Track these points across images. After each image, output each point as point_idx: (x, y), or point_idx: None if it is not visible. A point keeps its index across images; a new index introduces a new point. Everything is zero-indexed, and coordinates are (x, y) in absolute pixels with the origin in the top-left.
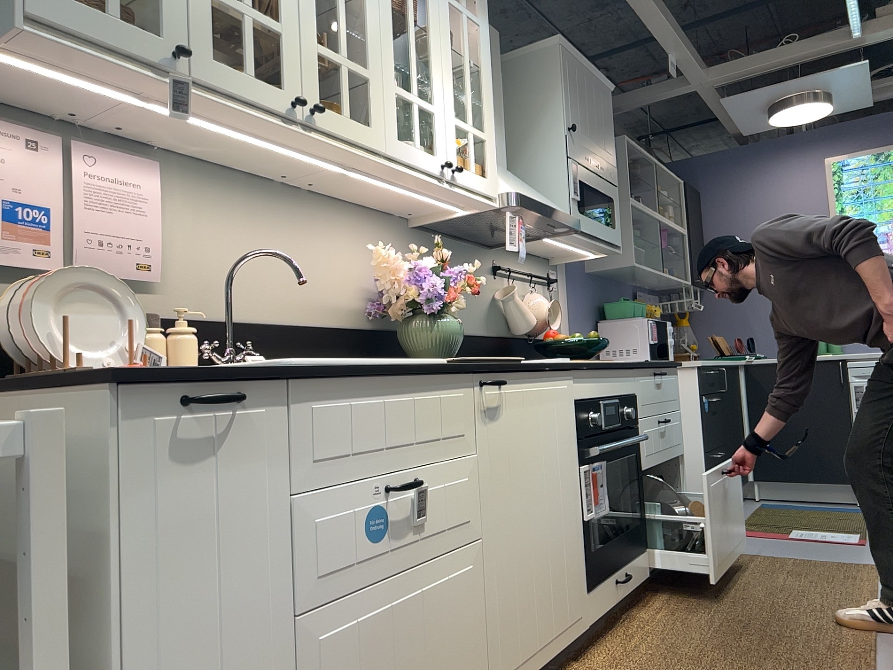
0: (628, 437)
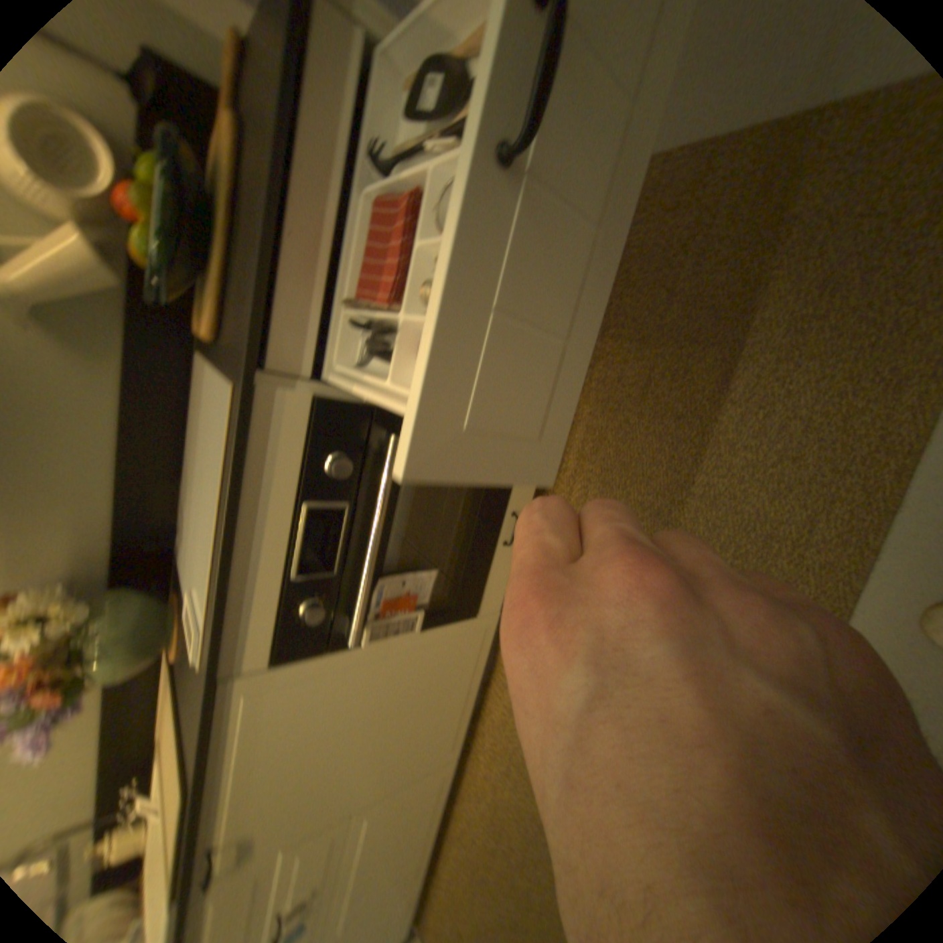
0: (378, 472)
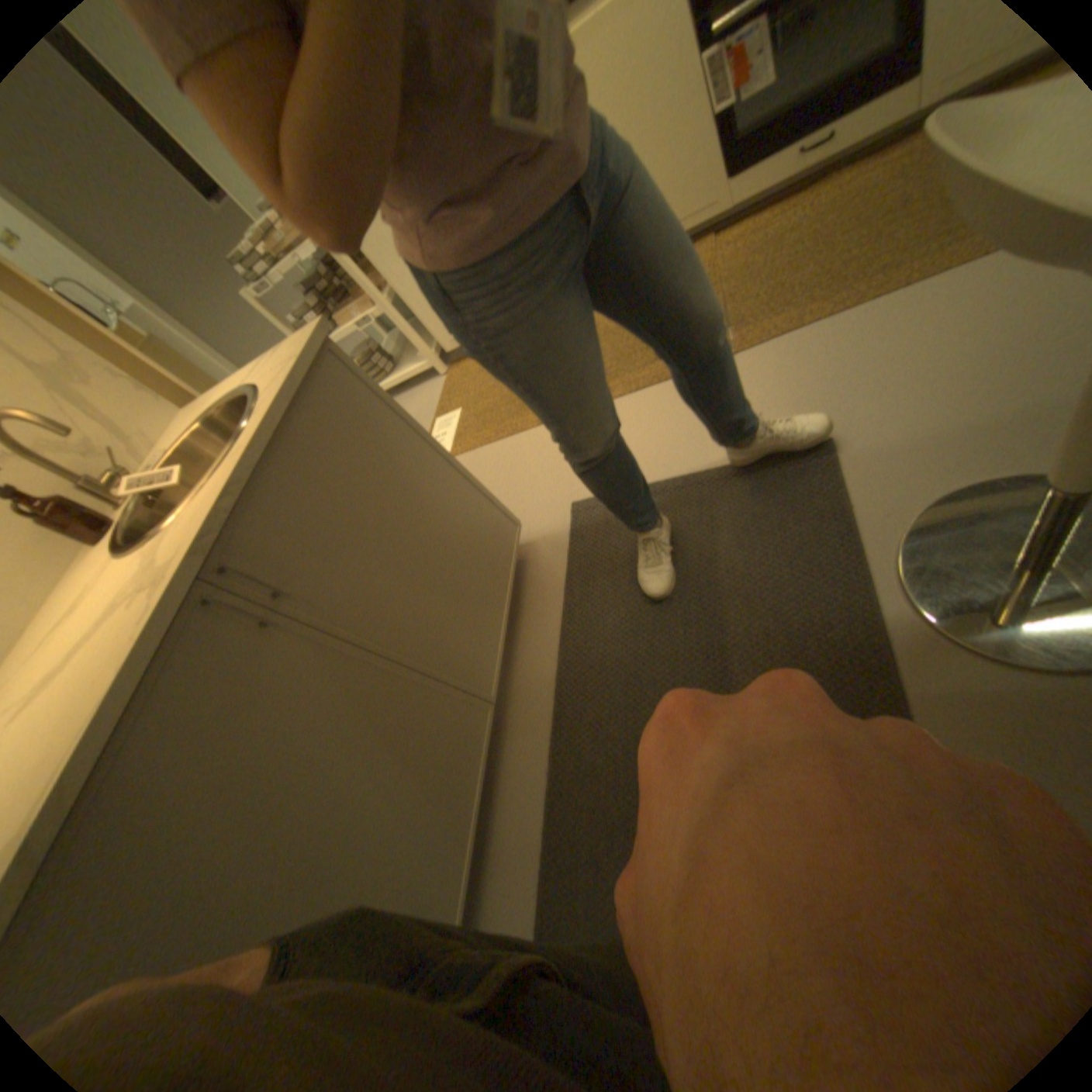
0: None
